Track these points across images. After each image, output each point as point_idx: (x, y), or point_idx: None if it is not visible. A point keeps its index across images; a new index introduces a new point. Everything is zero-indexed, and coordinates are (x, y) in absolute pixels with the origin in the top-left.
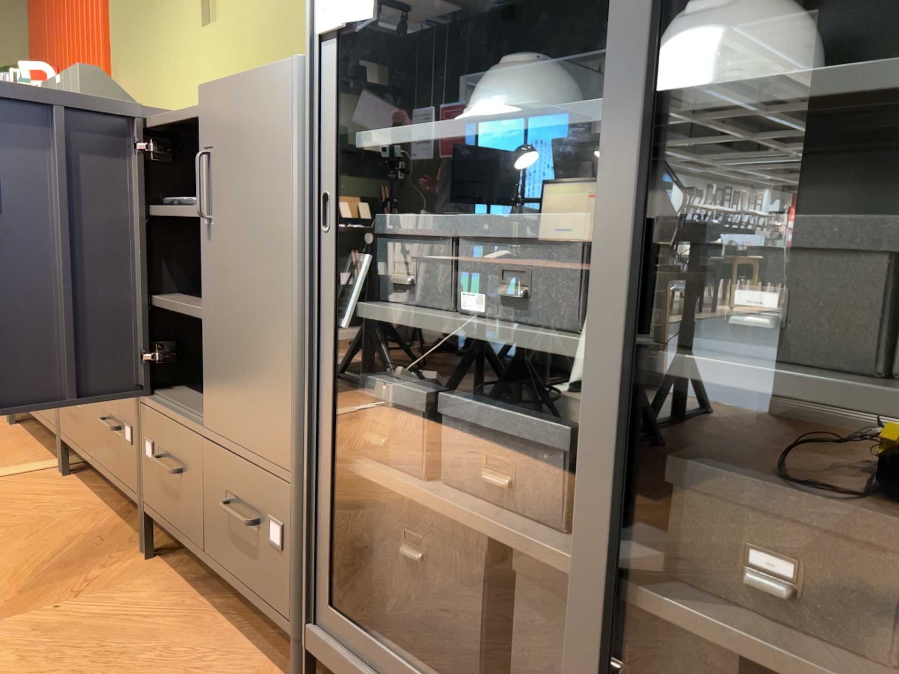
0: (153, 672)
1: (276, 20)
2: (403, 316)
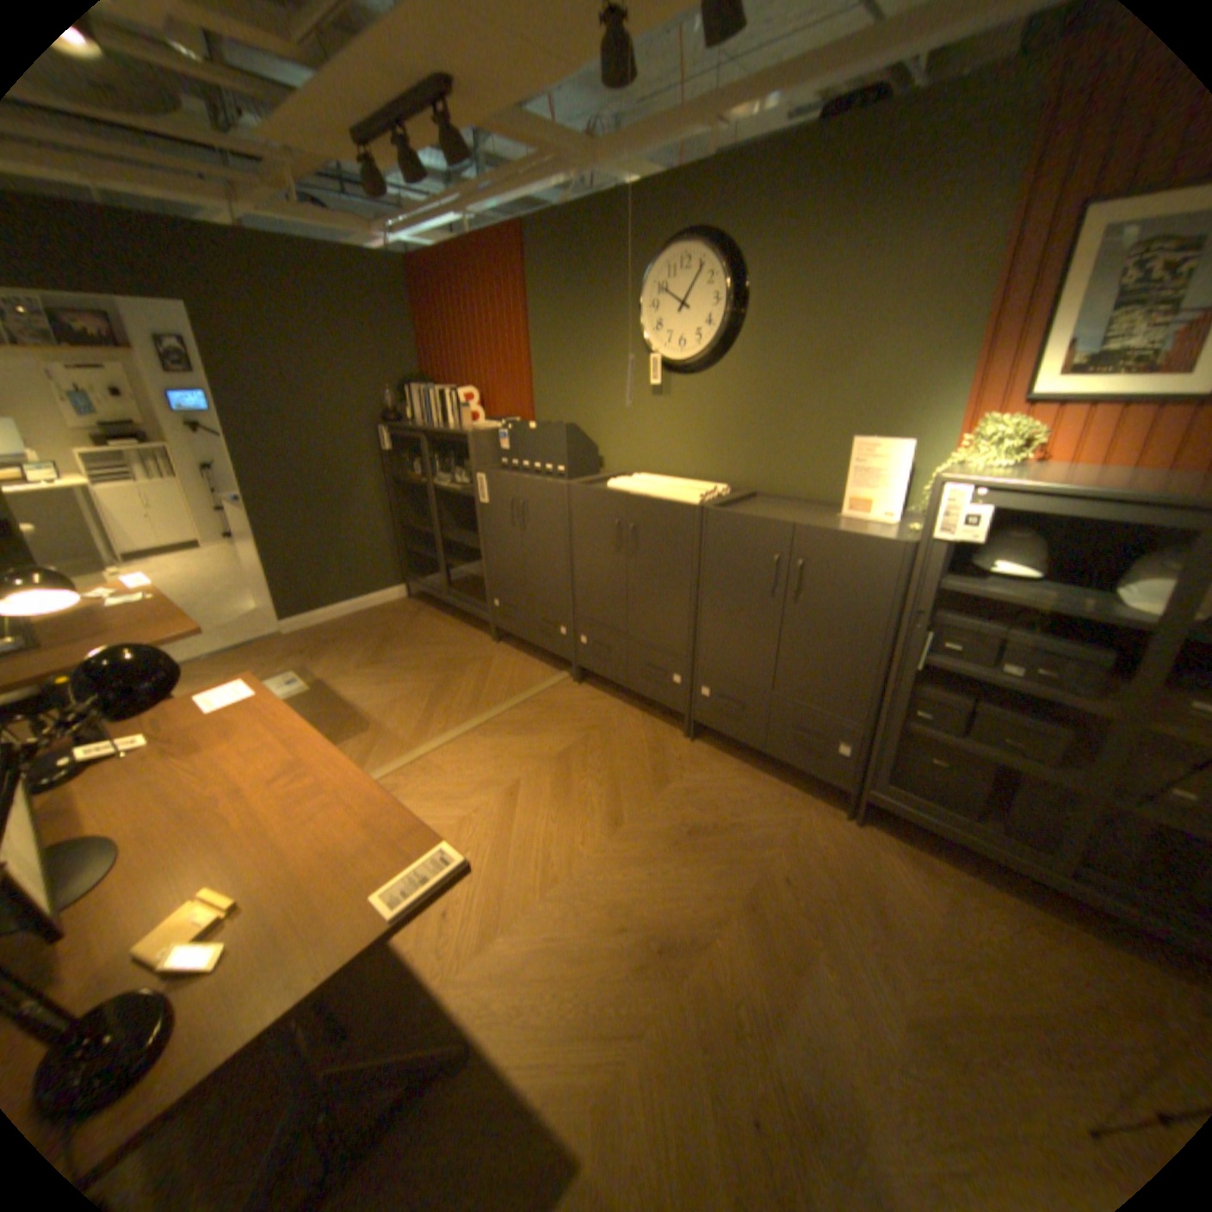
0: (764, 808)
1: (739, 413)
2: (963, 671)
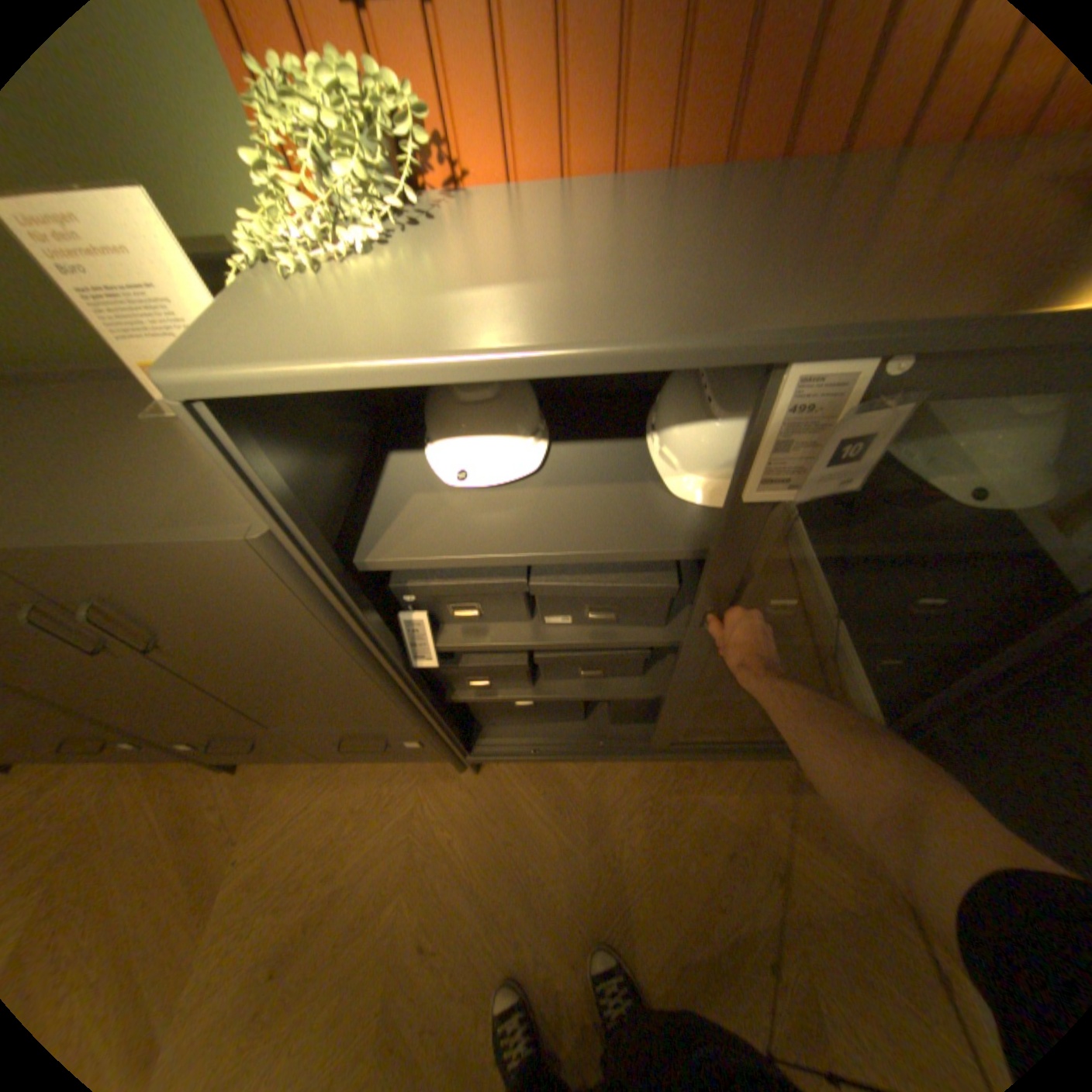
0: (360, 831)
1: None
2: (493, 648)
